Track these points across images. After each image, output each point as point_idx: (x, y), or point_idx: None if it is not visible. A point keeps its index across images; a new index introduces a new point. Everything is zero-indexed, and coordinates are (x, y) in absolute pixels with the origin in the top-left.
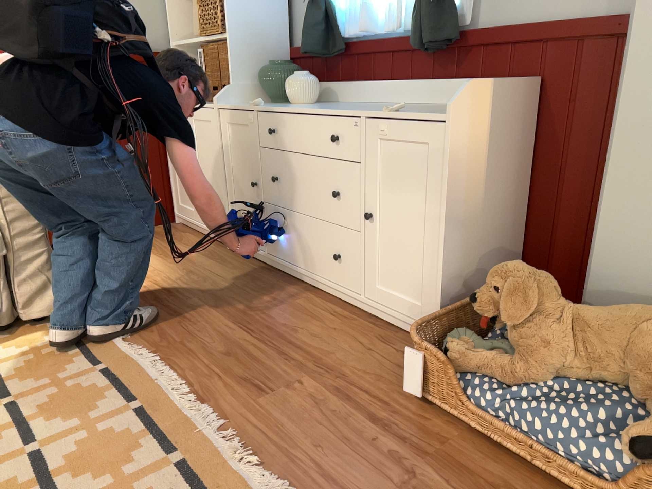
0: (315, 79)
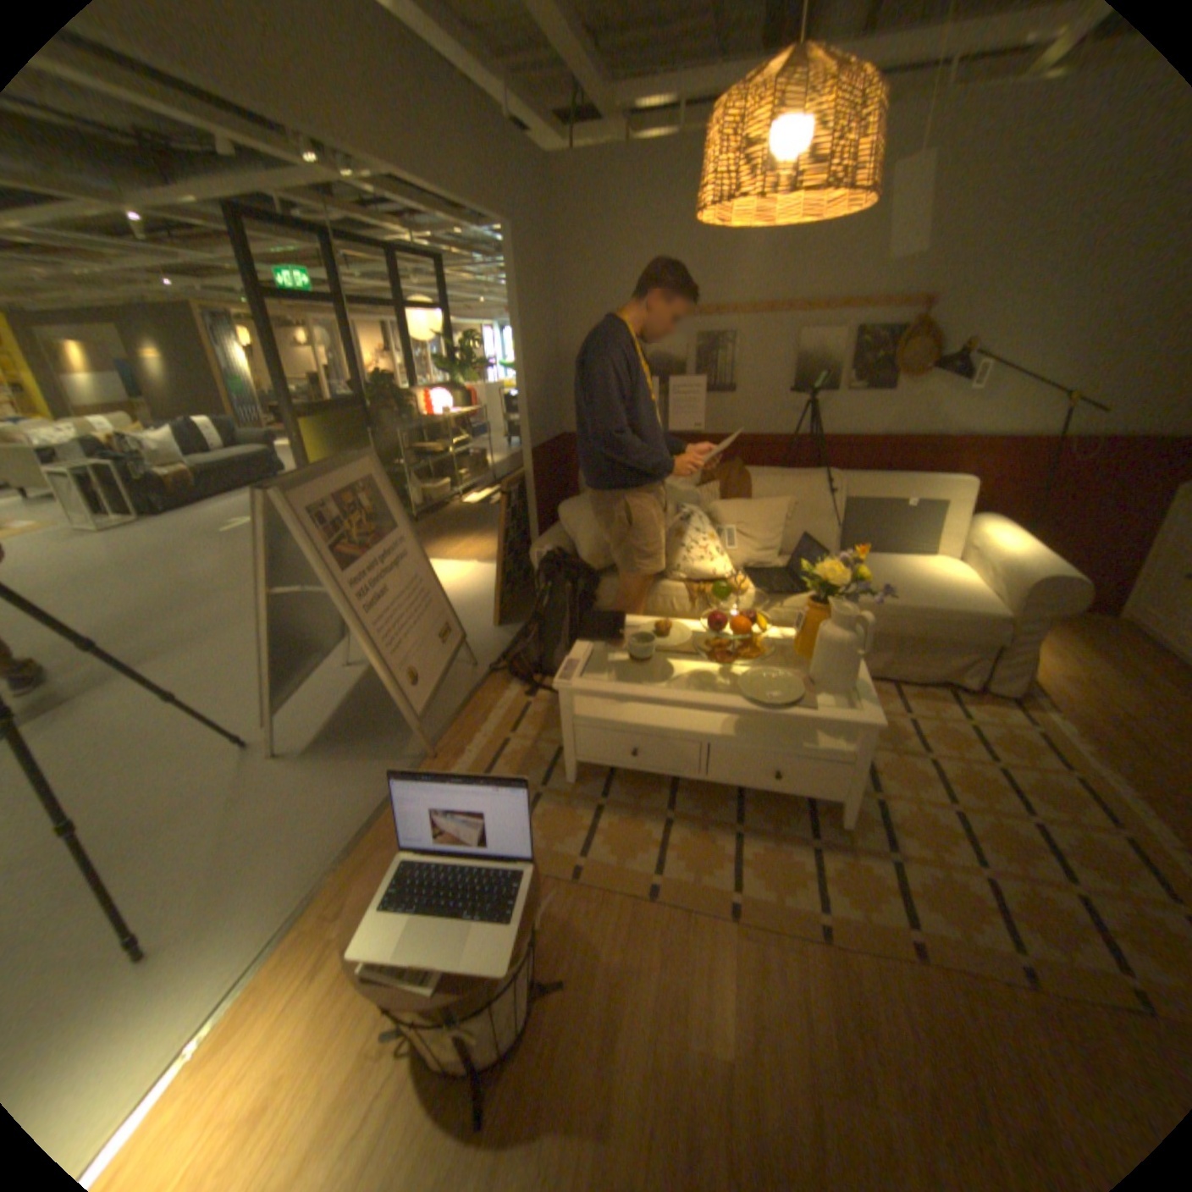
0: None
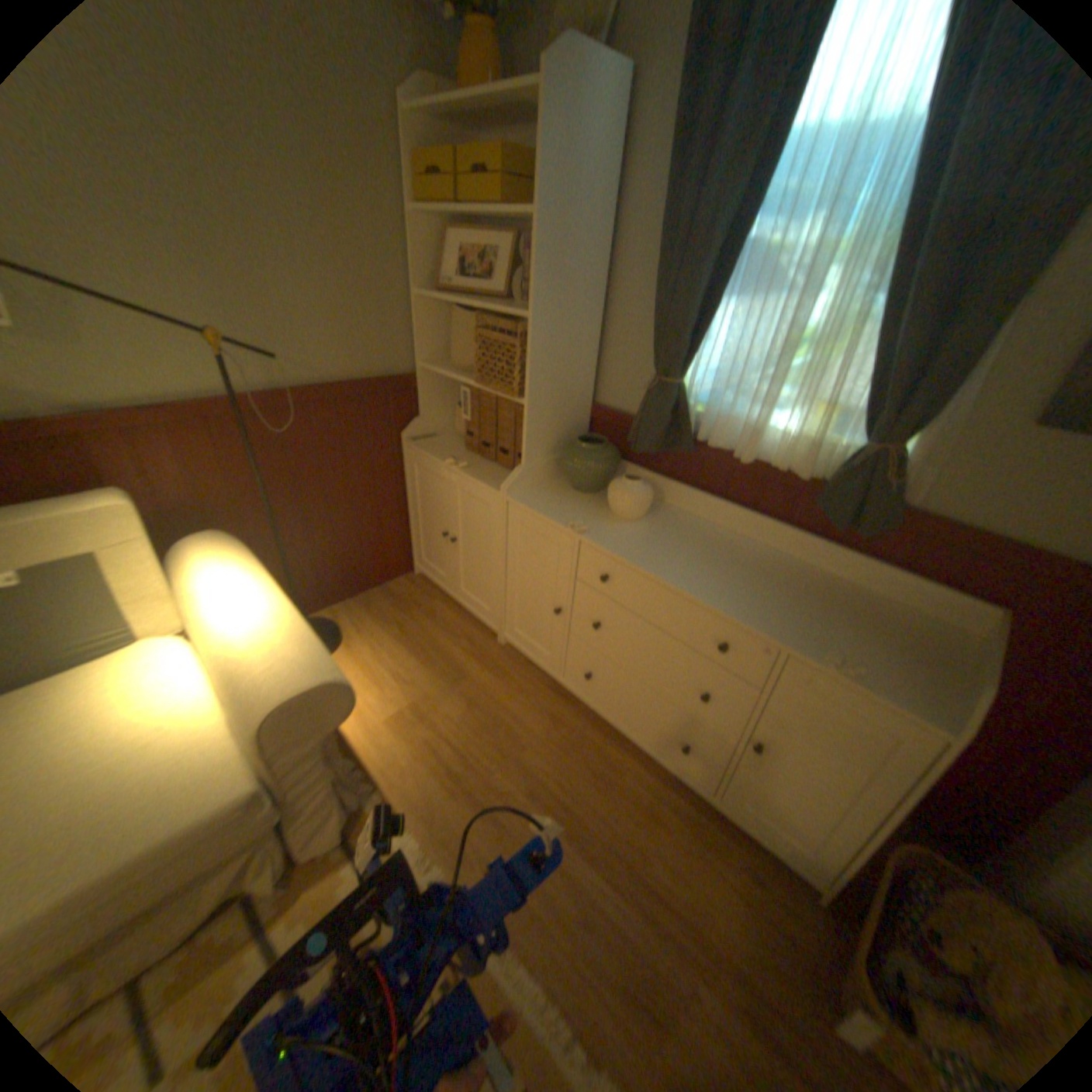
0: (652, 487)
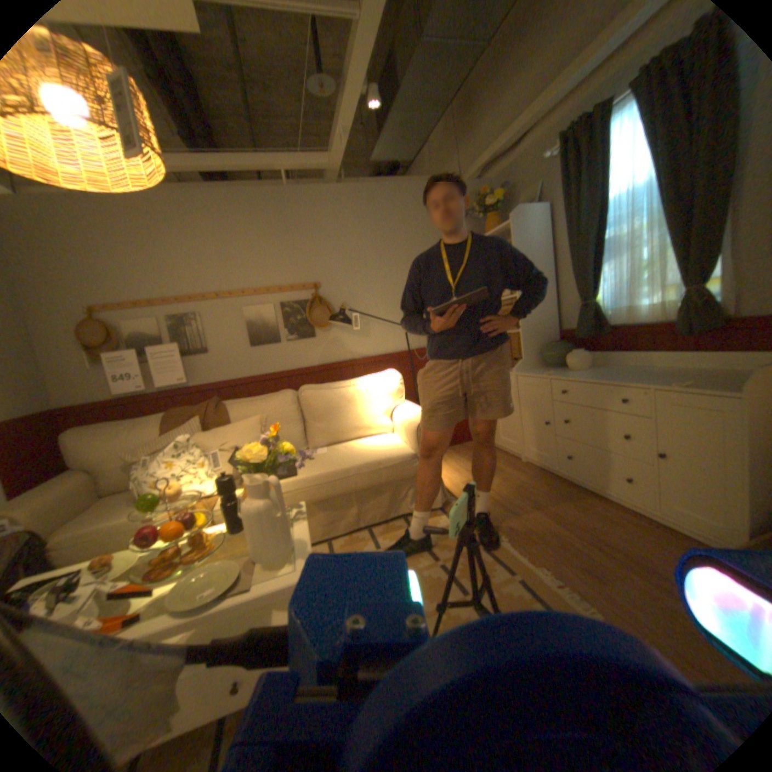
0: (590, 352)
